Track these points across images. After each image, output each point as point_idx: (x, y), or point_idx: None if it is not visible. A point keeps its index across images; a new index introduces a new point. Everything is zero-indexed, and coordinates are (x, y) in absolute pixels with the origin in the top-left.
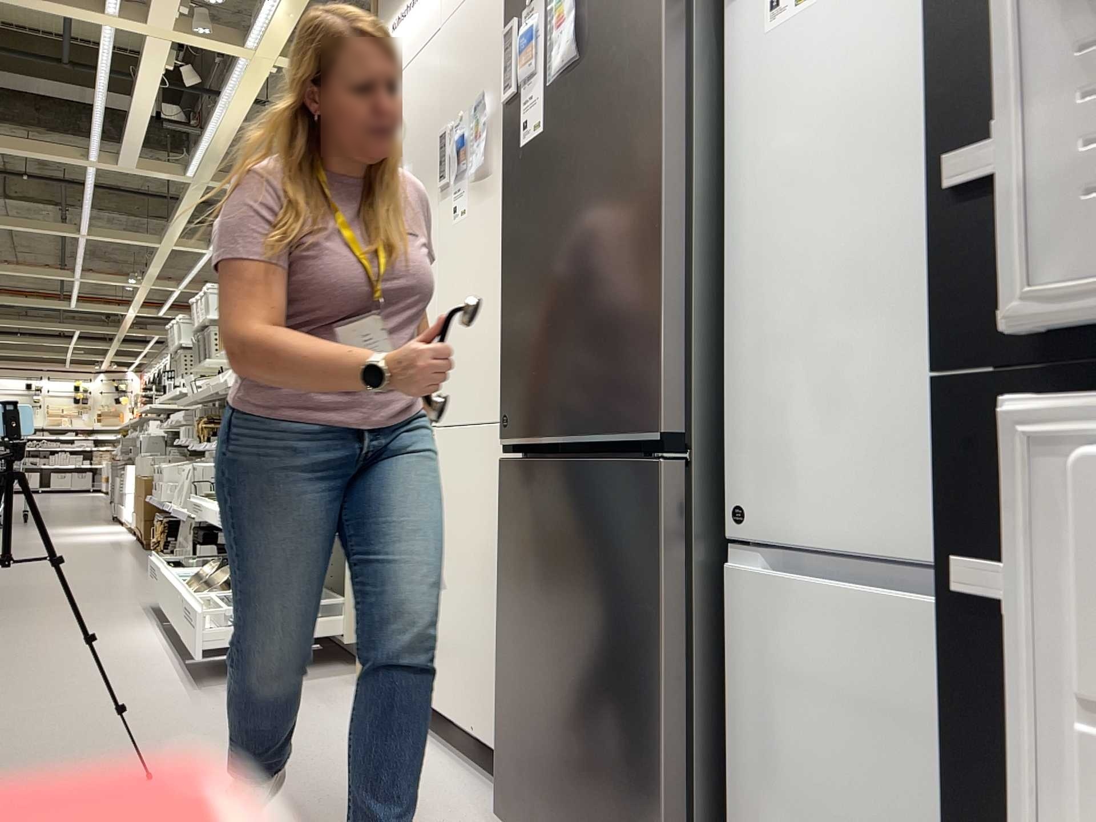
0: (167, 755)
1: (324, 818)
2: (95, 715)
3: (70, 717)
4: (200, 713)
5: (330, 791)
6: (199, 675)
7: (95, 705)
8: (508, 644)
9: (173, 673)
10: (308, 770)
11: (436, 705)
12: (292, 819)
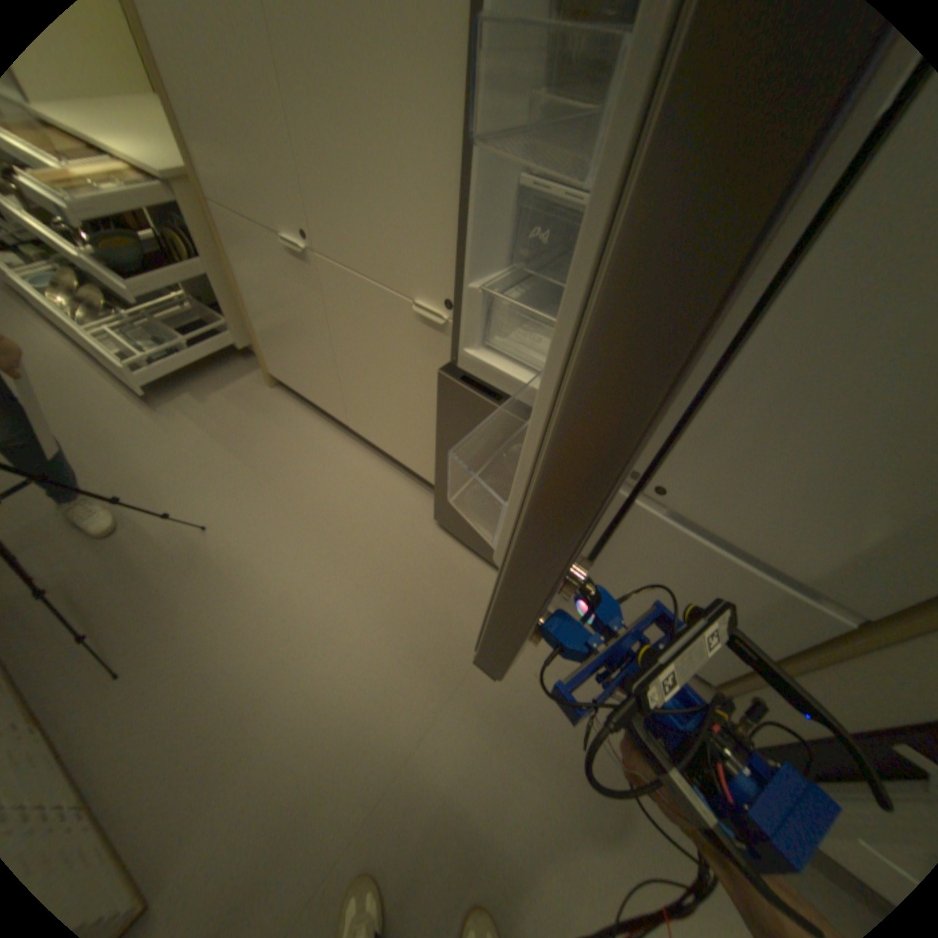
0: (192, 496)
1: (336, 532)
2: (97, 461)
3: (77, 467)
4: (178, 442)
5: (324, 507)
6: (139, 392)
7: (86, 448)
8: (447, 468)
9: (115, 393)
10: (297, 490)
11: (354, 428)
12: (319, 539)
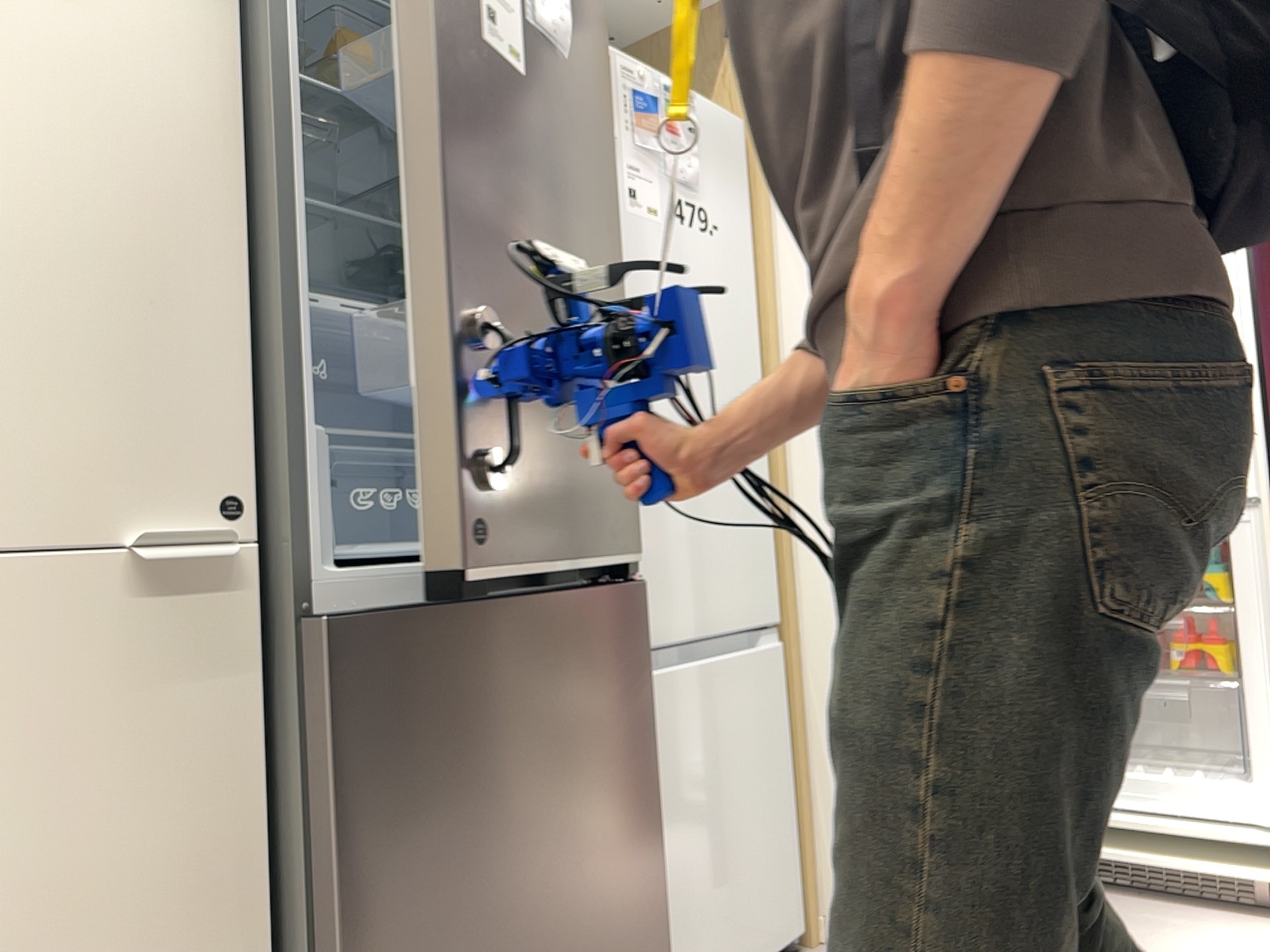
0: None
1: None
2: None
3: None
4: None
5: None
6: None
7: None
8: (380, 951)
9: None
10: None
11: None
12: None
